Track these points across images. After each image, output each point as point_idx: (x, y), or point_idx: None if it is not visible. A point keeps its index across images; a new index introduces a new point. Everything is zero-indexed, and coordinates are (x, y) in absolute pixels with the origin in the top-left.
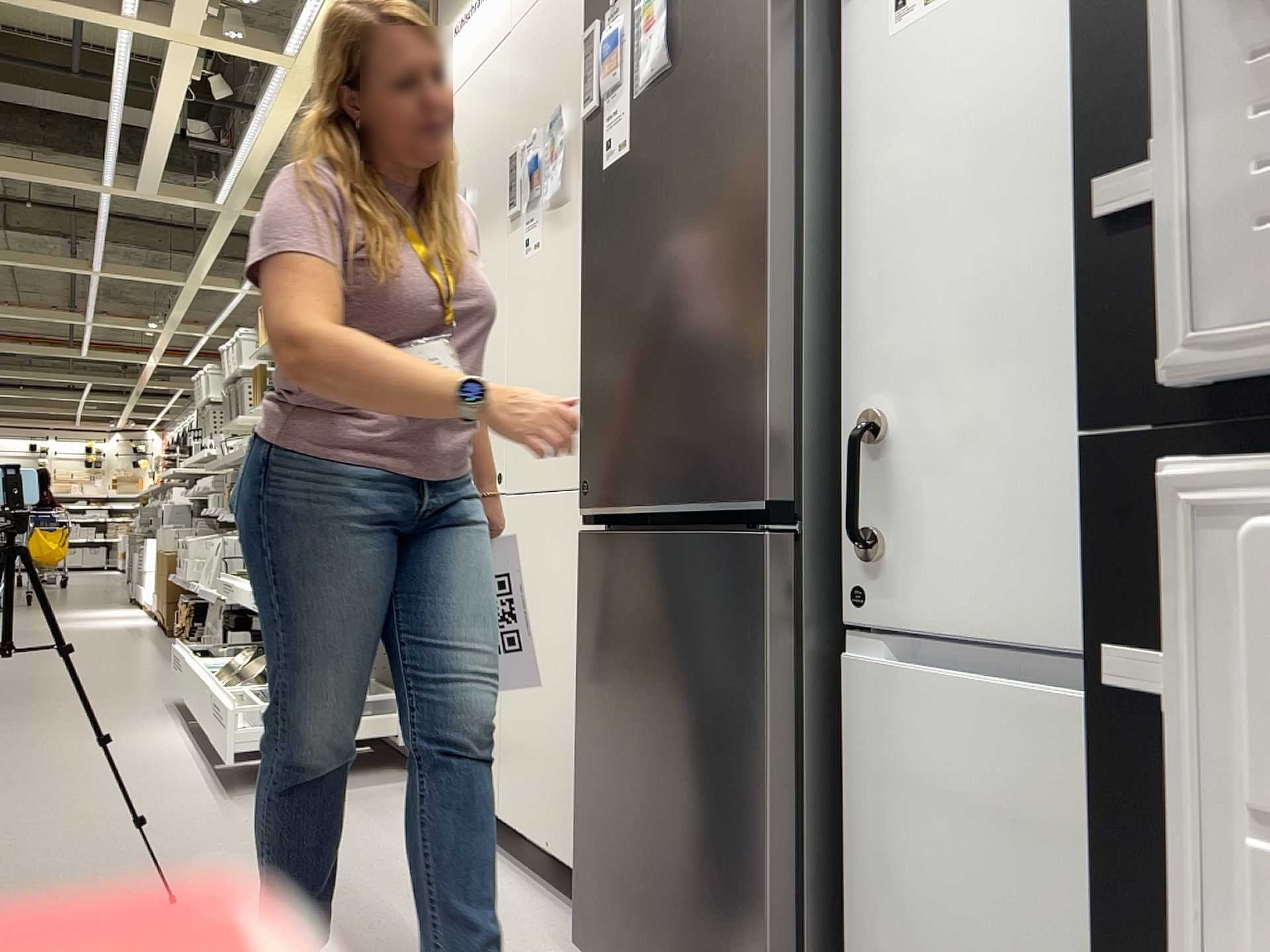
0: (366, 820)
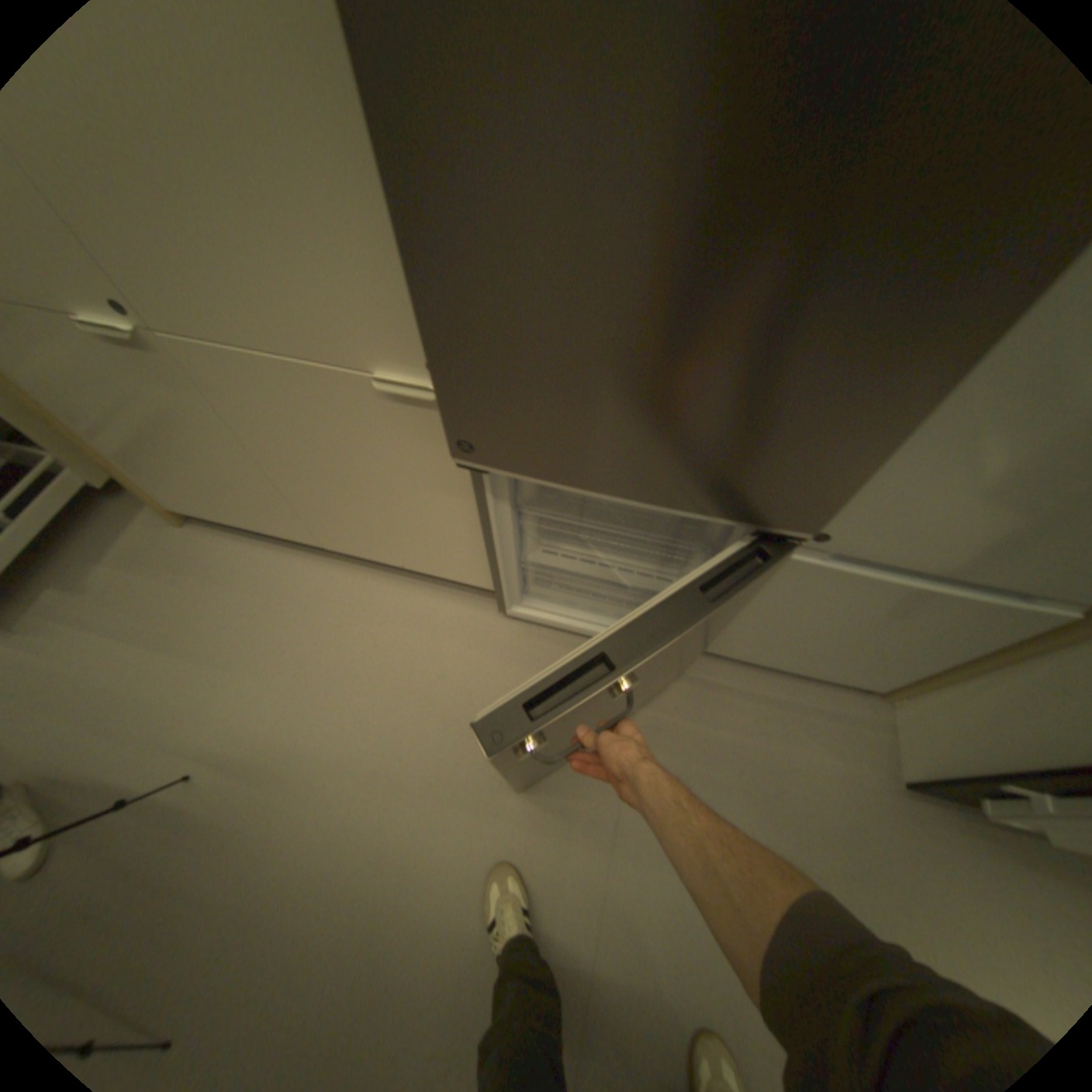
0: (180, 582)
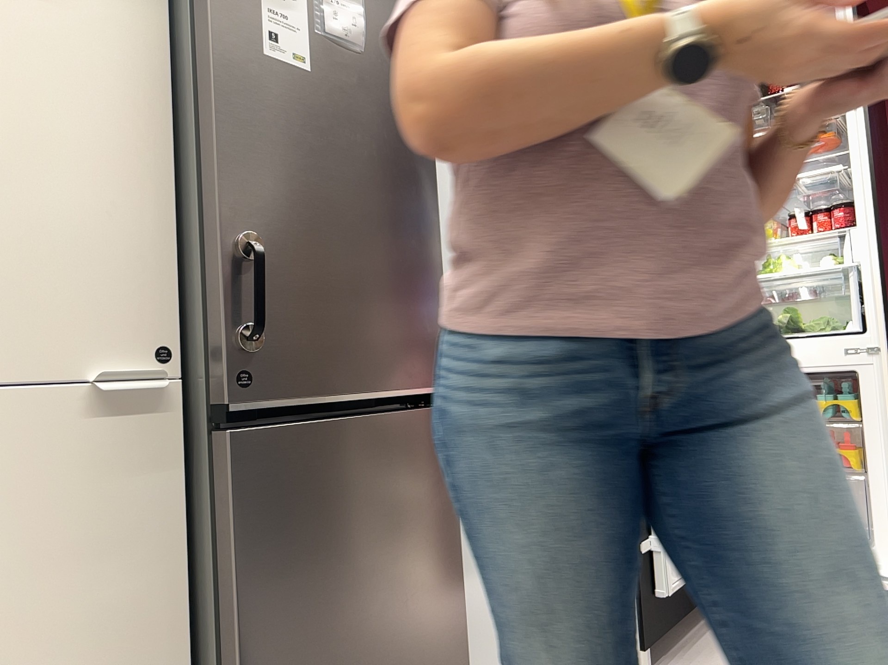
0: None
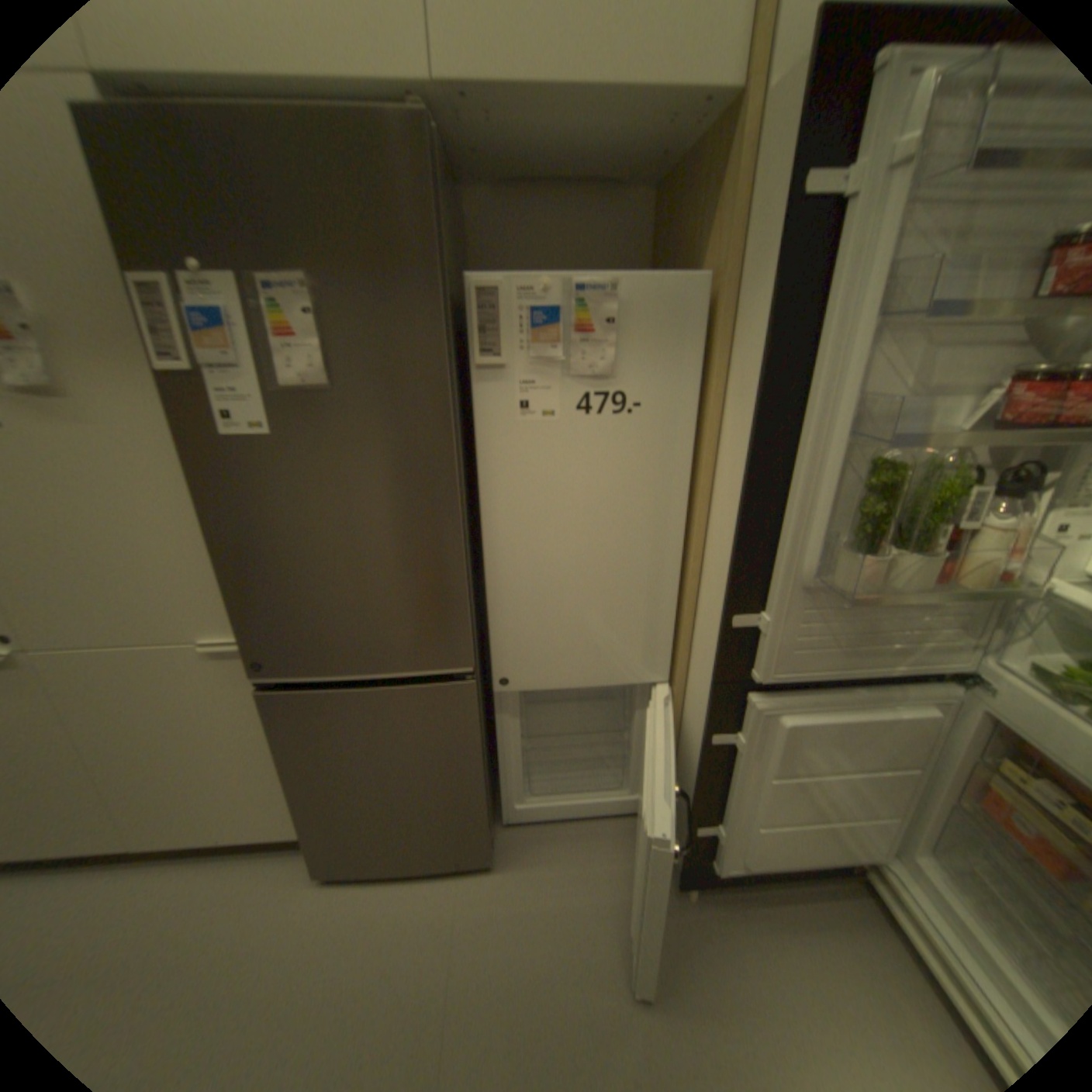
0: None
